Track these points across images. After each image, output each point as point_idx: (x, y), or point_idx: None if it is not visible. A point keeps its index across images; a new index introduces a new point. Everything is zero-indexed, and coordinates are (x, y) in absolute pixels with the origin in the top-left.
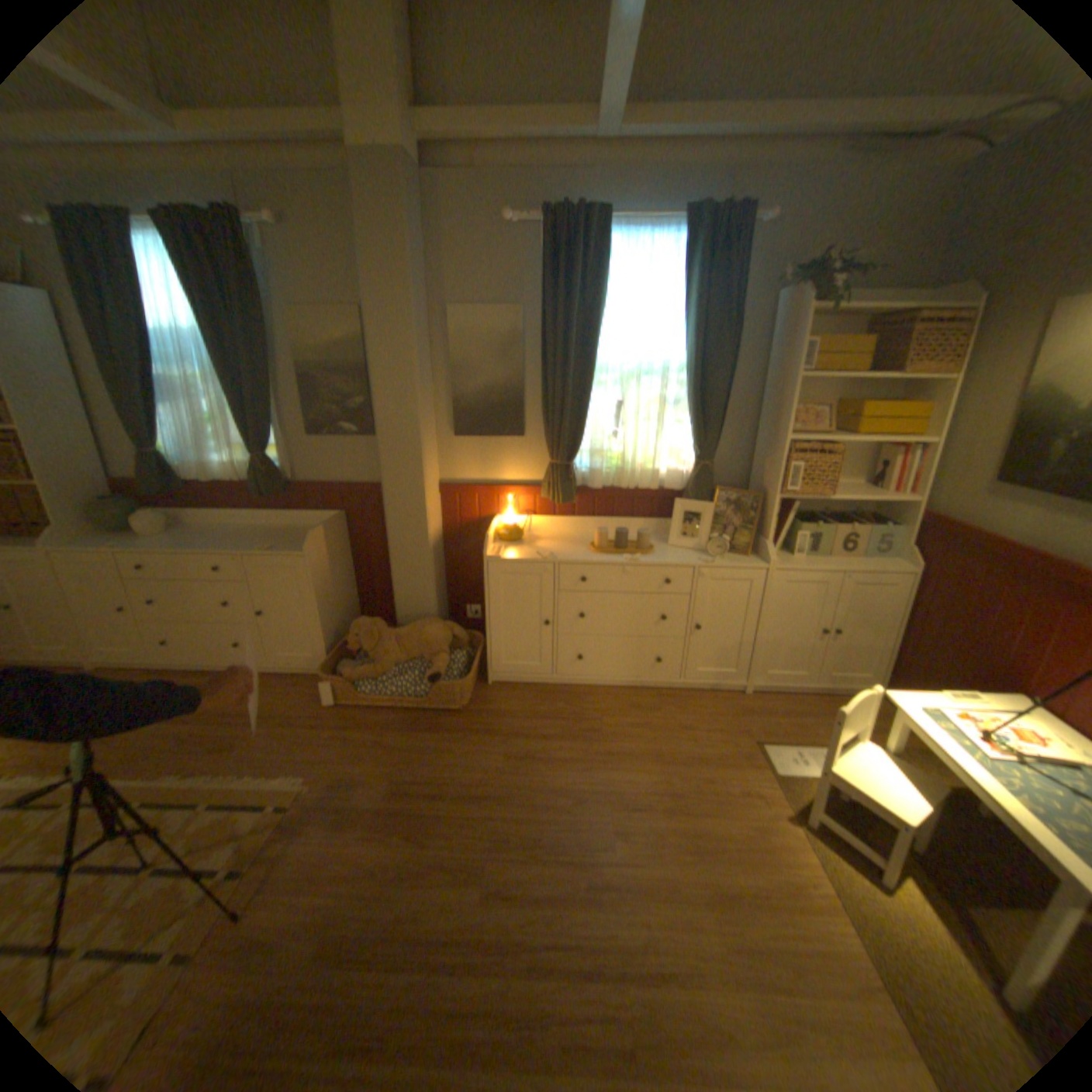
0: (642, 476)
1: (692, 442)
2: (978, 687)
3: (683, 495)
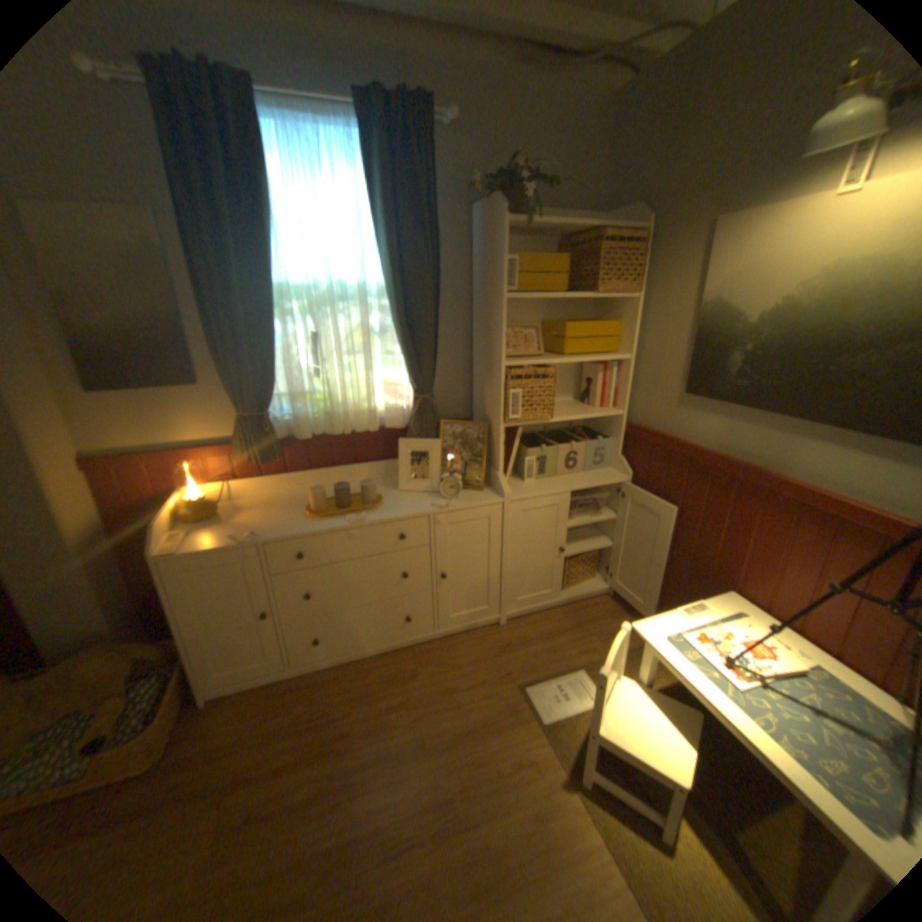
0: (361, 416)
1: (408, 374)
2: (693, 584)
3: (409, 432)
